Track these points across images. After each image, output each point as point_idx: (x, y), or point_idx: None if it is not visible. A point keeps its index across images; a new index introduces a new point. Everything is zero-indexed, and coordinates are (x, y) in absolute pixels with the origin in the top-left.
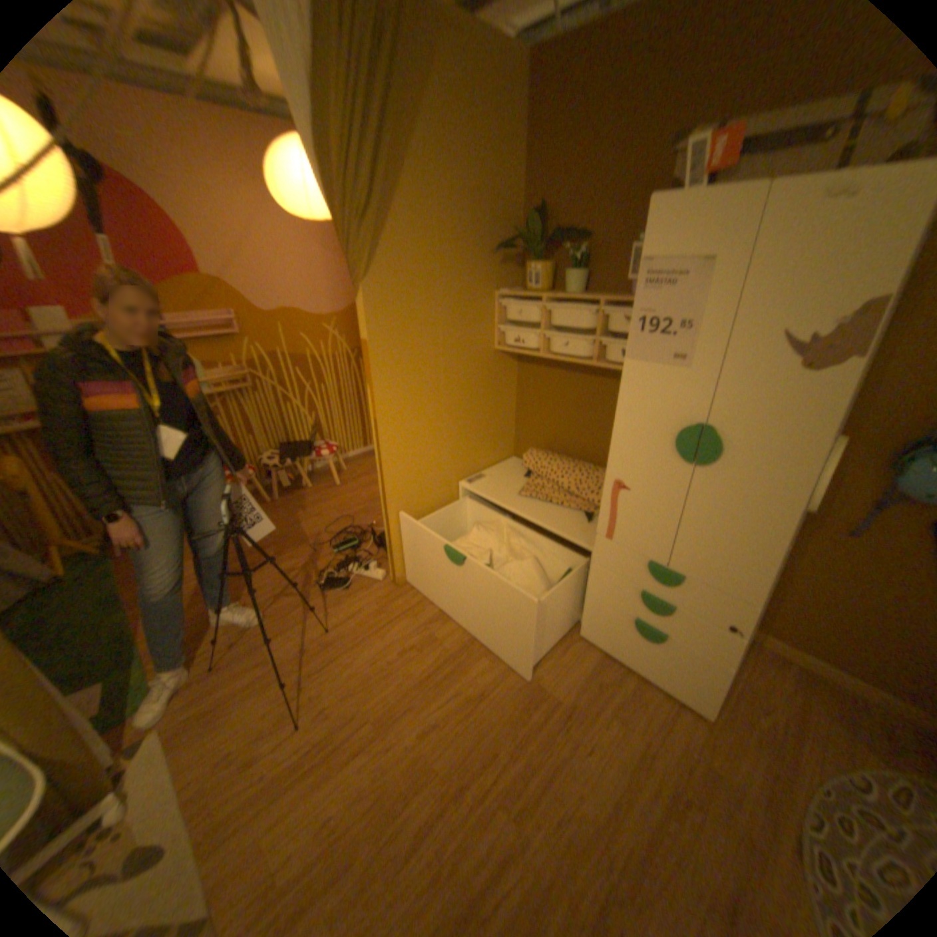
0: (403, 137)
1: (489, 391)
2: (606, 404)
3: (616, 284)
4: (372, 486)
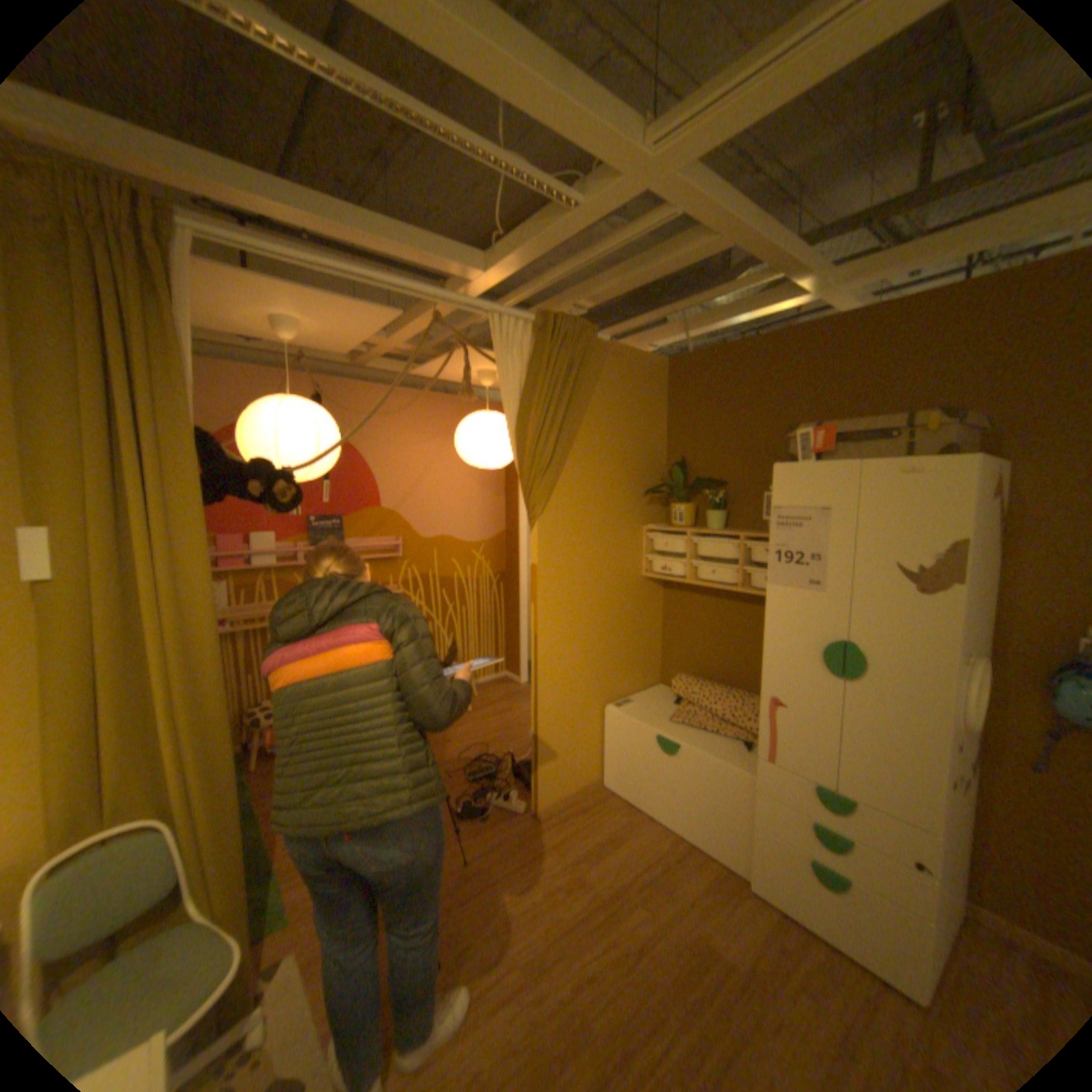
0: (576, 419)
1: (636, 614)
2: (755, 629)
3: (753, 522)
4: (504, 713)
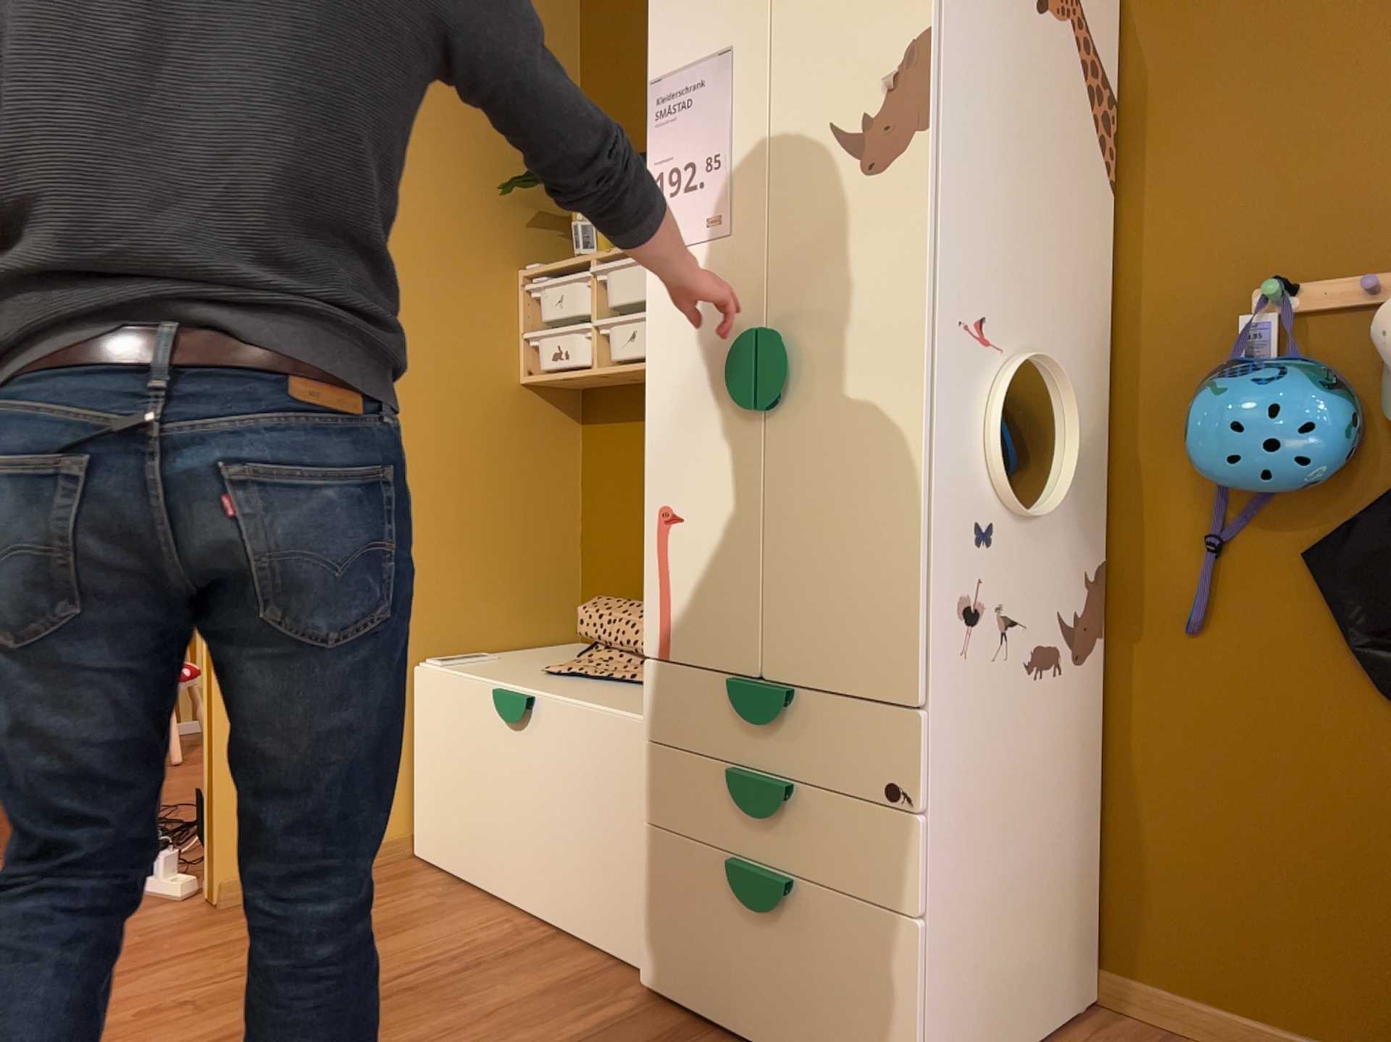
0: None
1: (507, 467)
2: None
3: None
4: None
